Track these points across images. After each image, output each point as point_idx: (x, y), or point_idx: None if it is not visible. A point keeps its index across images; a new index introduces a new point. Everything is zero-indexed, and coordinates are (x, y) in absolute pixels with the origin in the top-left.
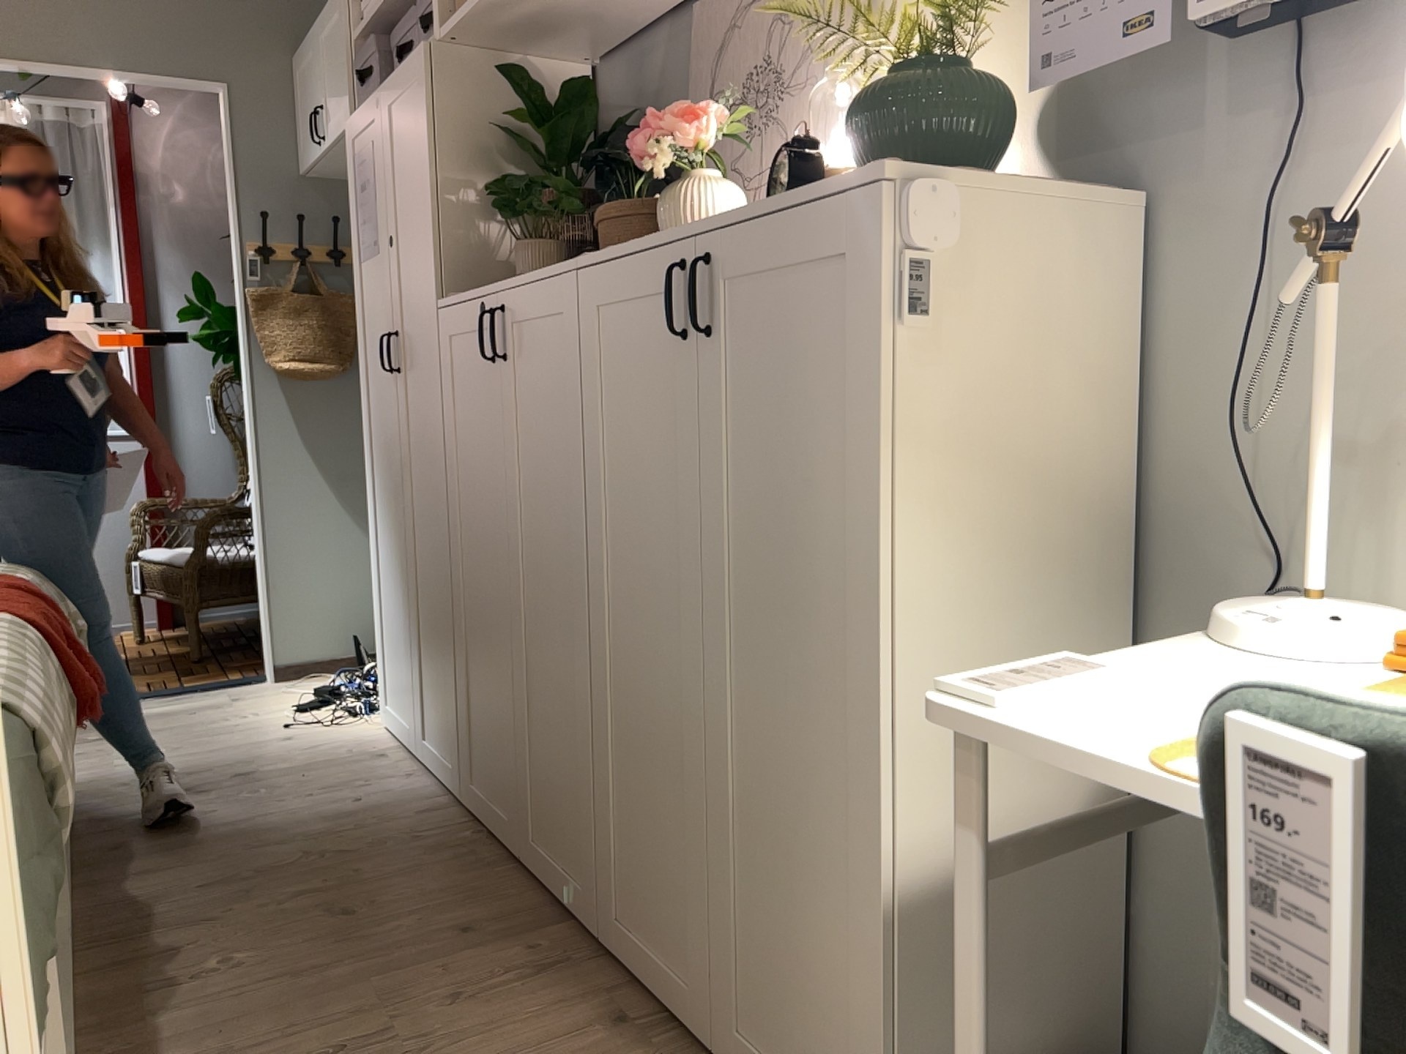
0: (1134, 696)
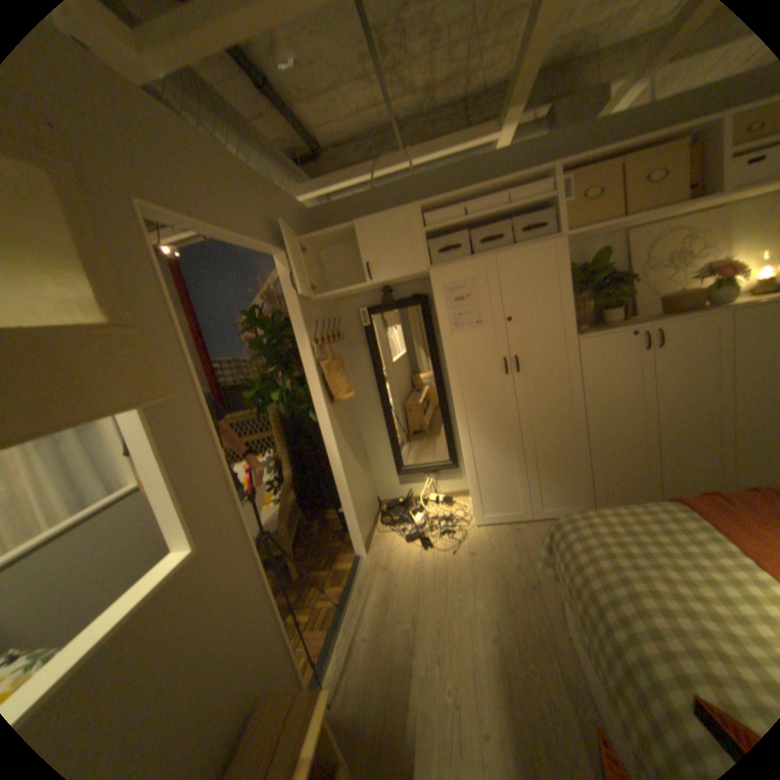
0: None
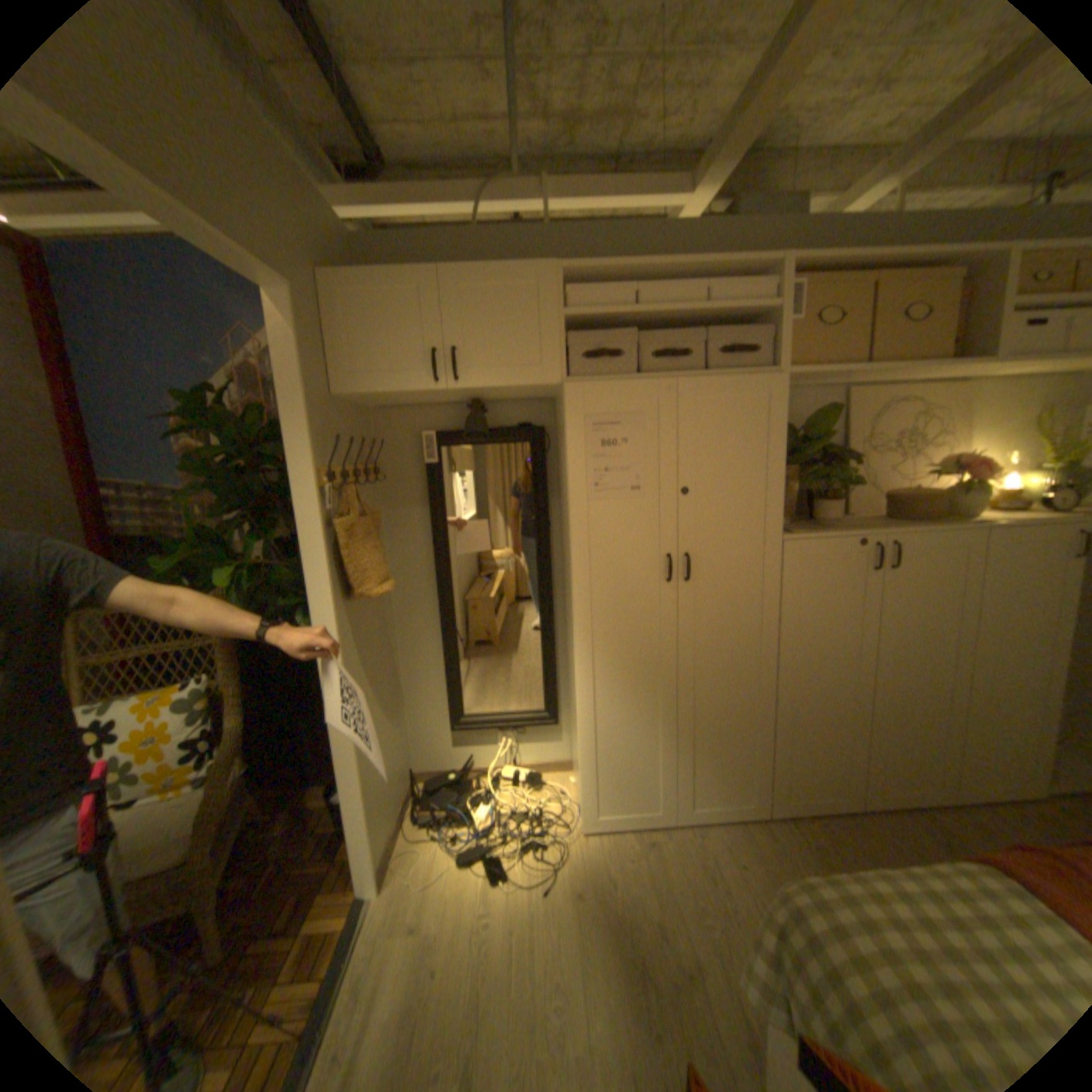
0: None
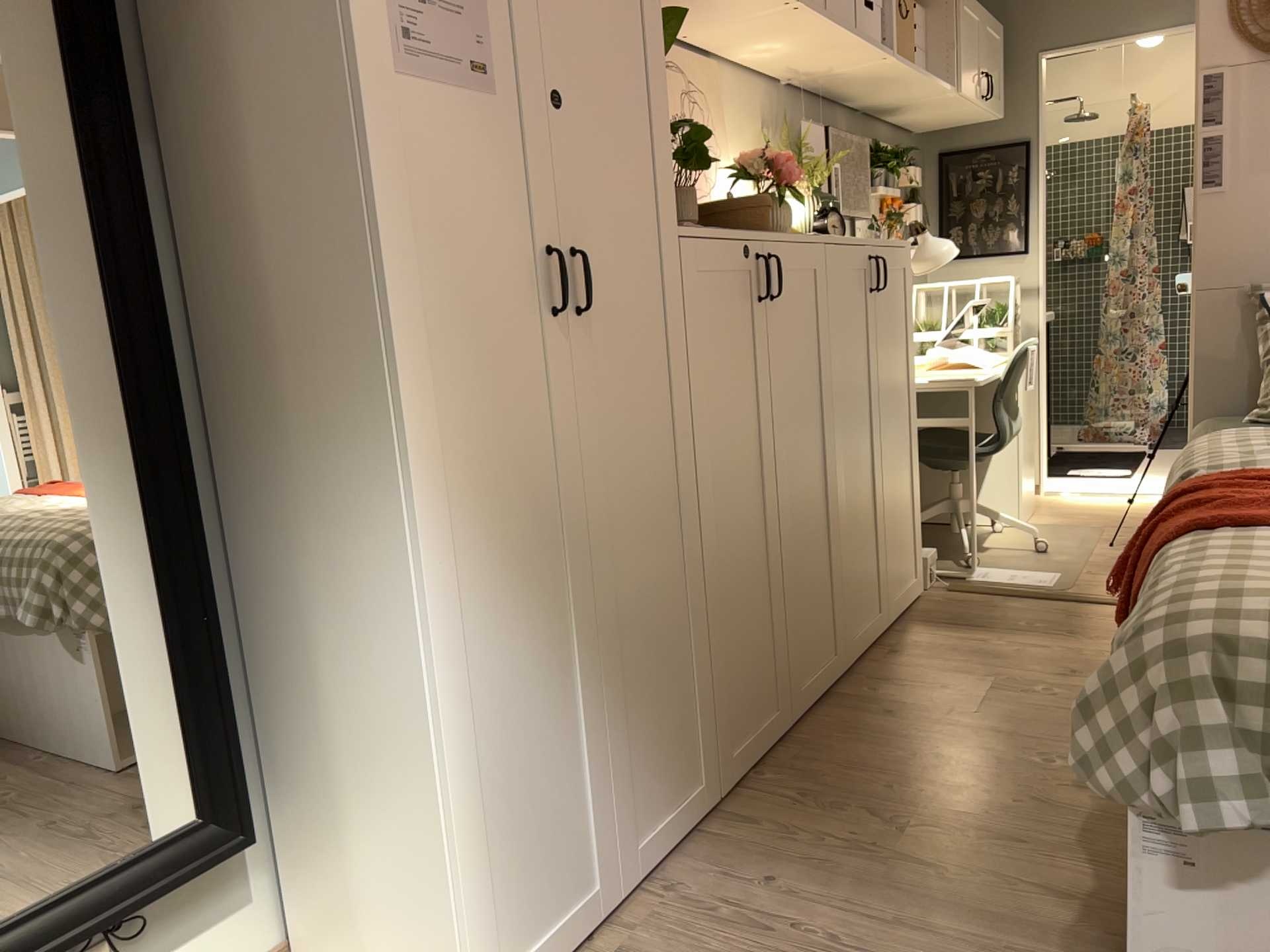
0: (940, 377)
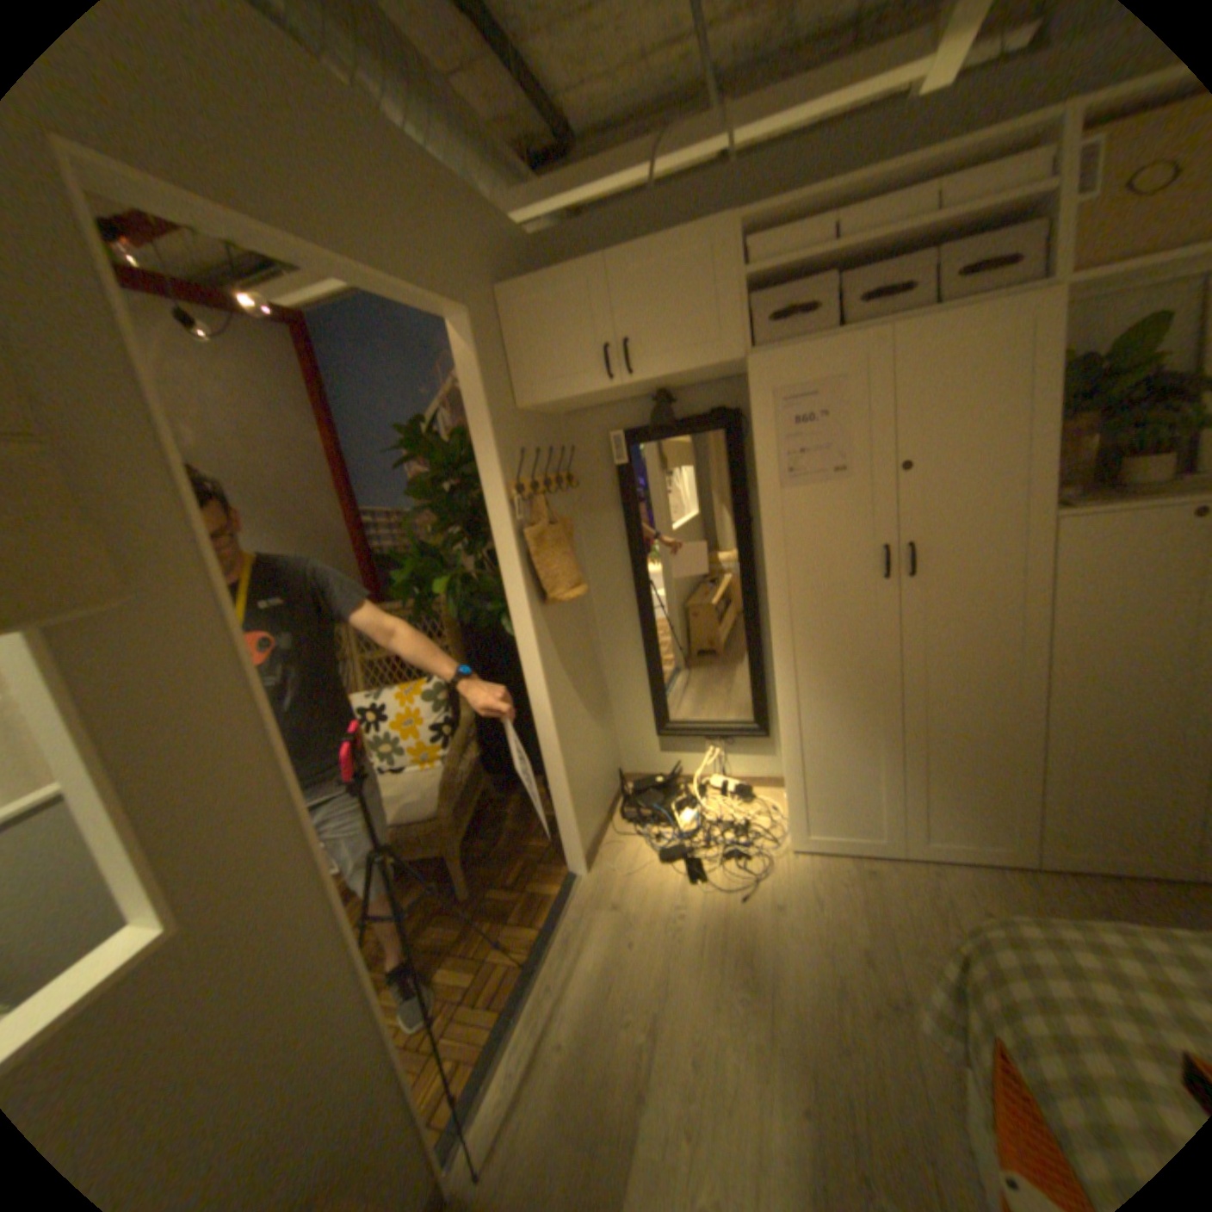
0: None
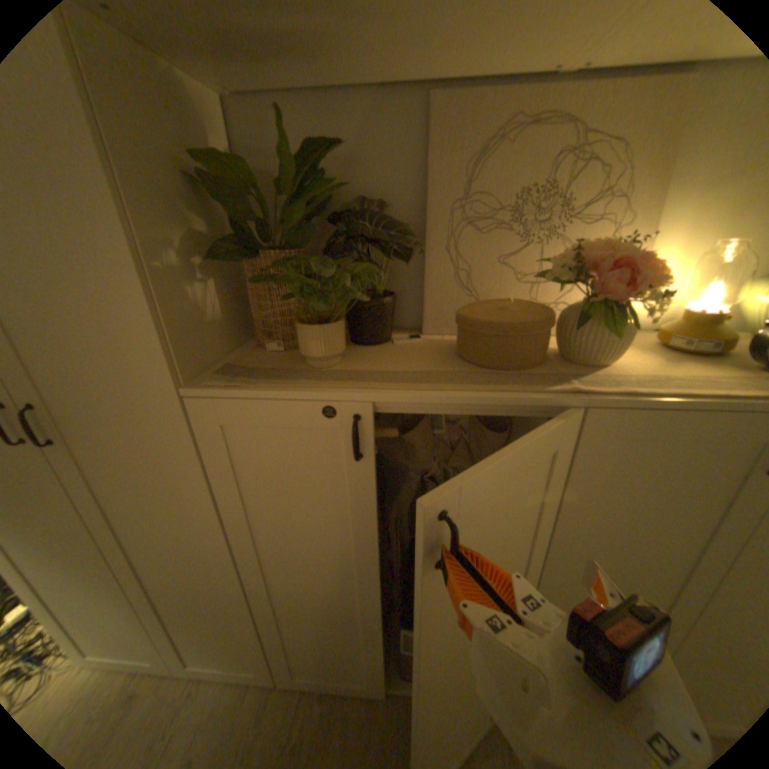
0: None
